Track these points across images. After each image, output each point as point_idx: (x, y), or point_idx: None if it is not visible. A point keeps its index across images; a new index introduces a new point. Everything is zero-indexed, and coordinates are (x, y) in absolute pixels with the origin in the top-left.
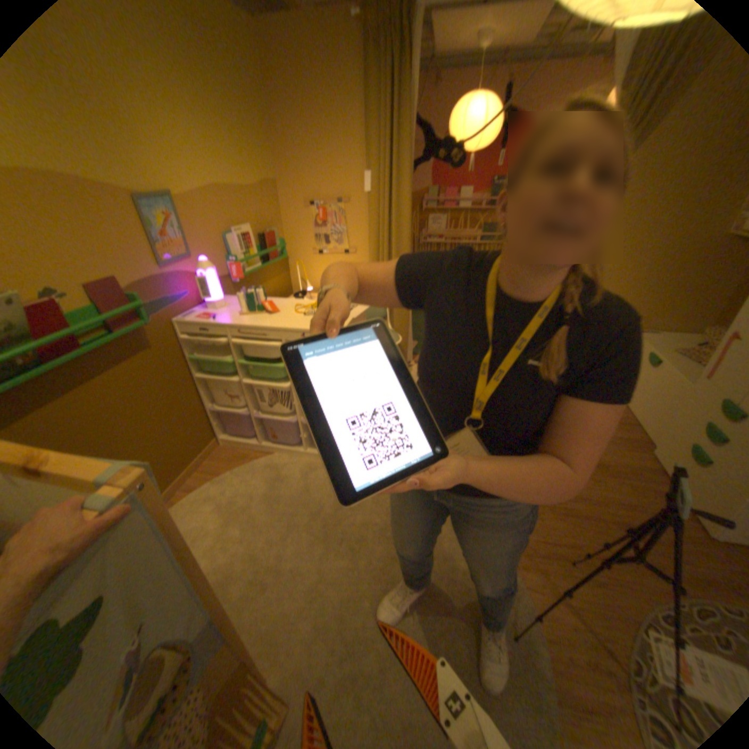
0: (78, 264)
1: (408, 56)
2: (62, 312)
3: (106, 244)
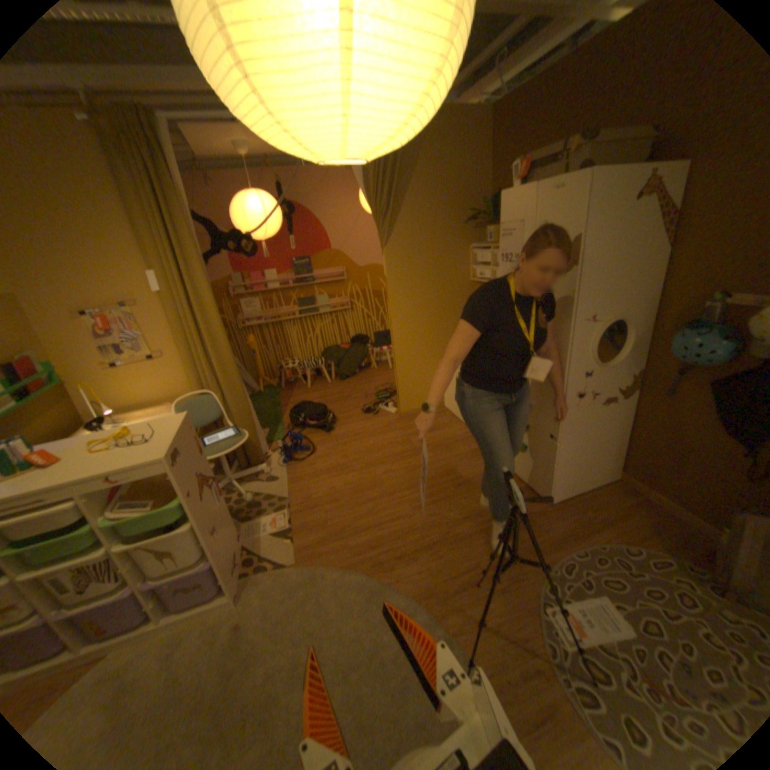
0: None
1: (163, 162)
2: None
3: None
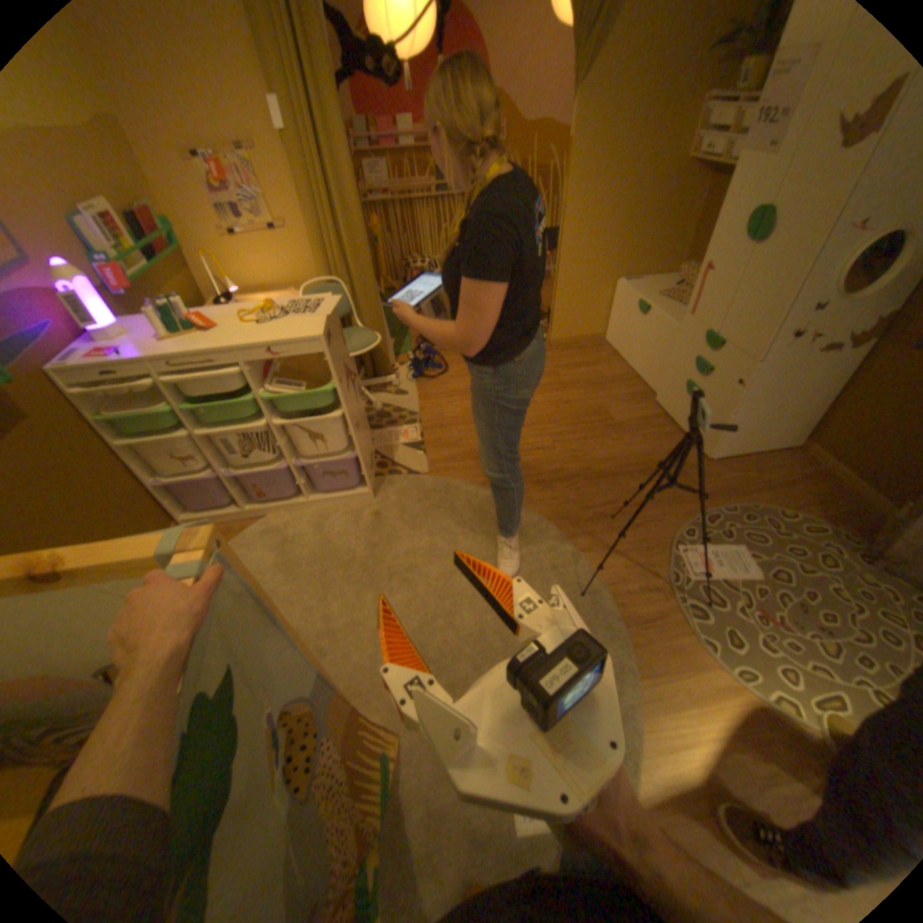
0: None
1: None
2: None
3: None
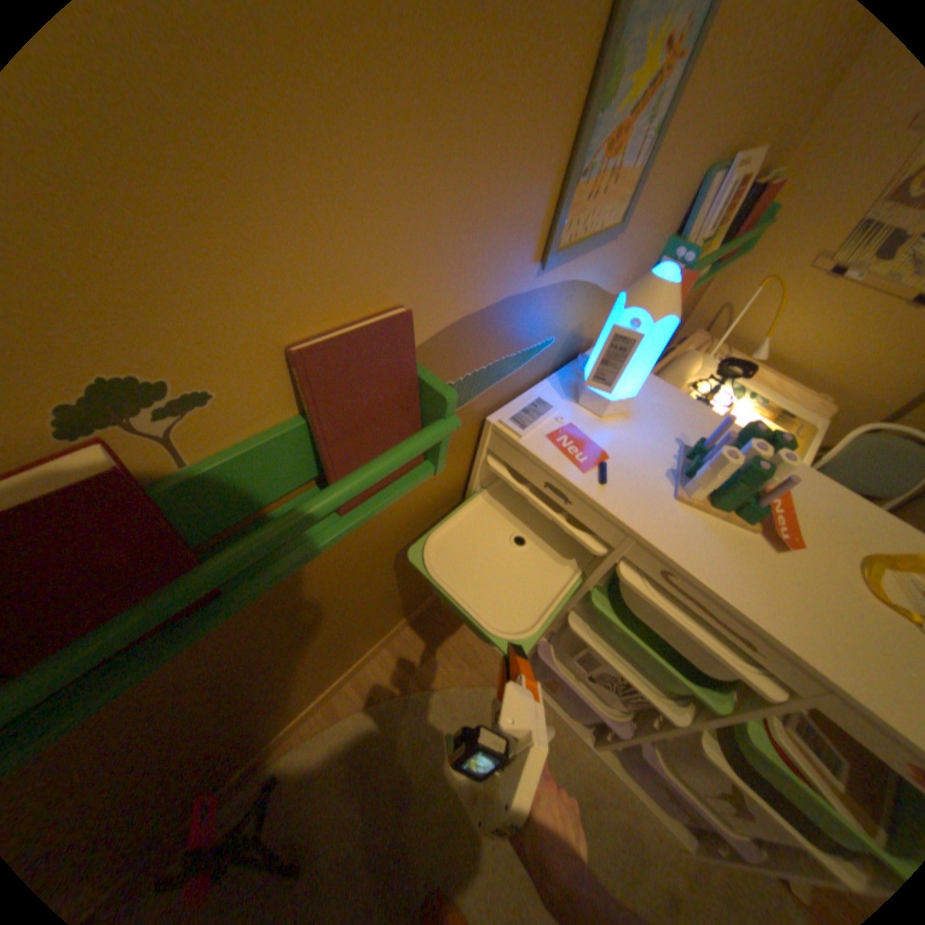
0: (297, 251)
1: None
2: (174, 471)
3: (445, 156)
